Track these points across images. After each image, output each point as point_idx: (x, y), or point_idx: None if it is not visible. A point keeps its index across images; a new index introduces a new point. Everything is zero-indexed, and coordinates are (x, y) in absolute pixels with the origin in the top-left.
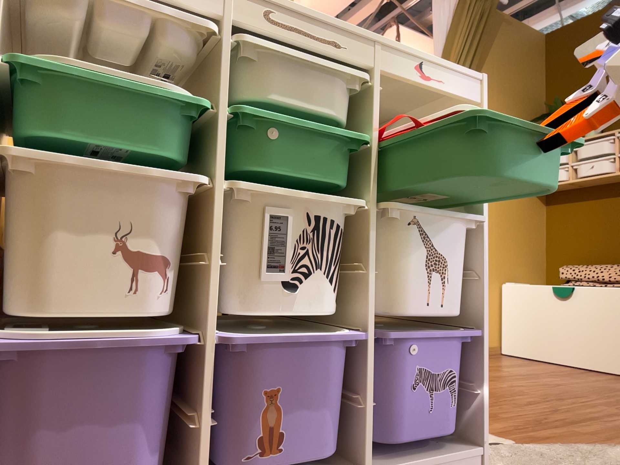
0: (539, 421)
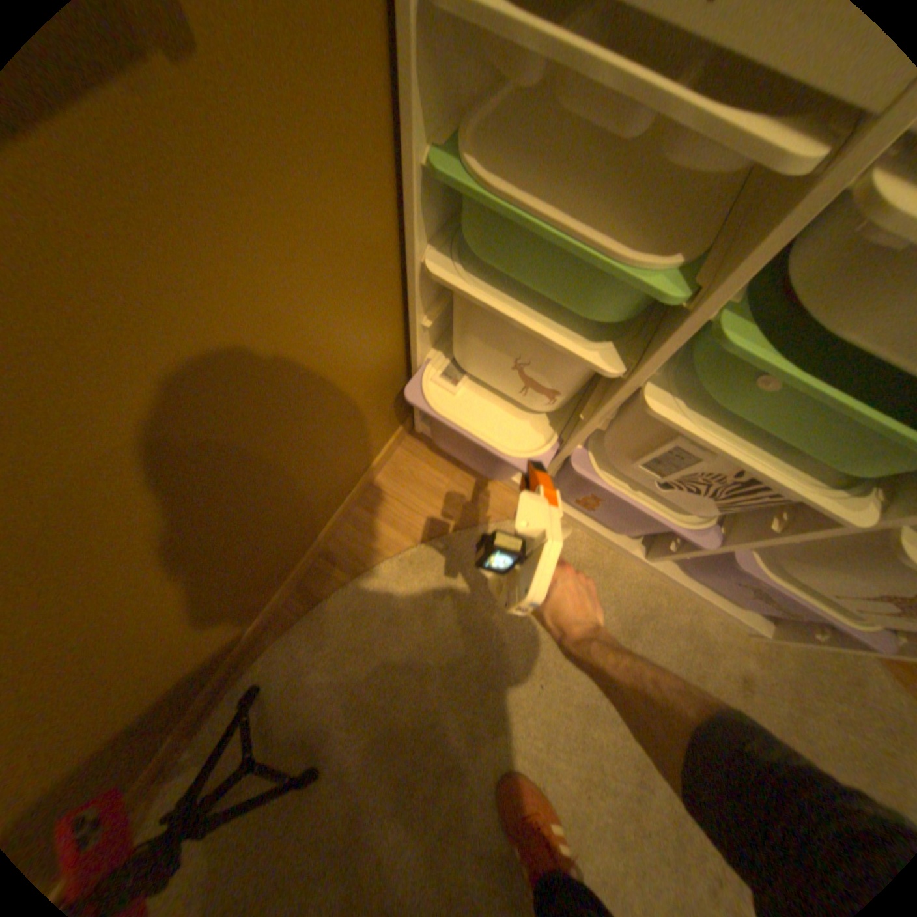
0: None
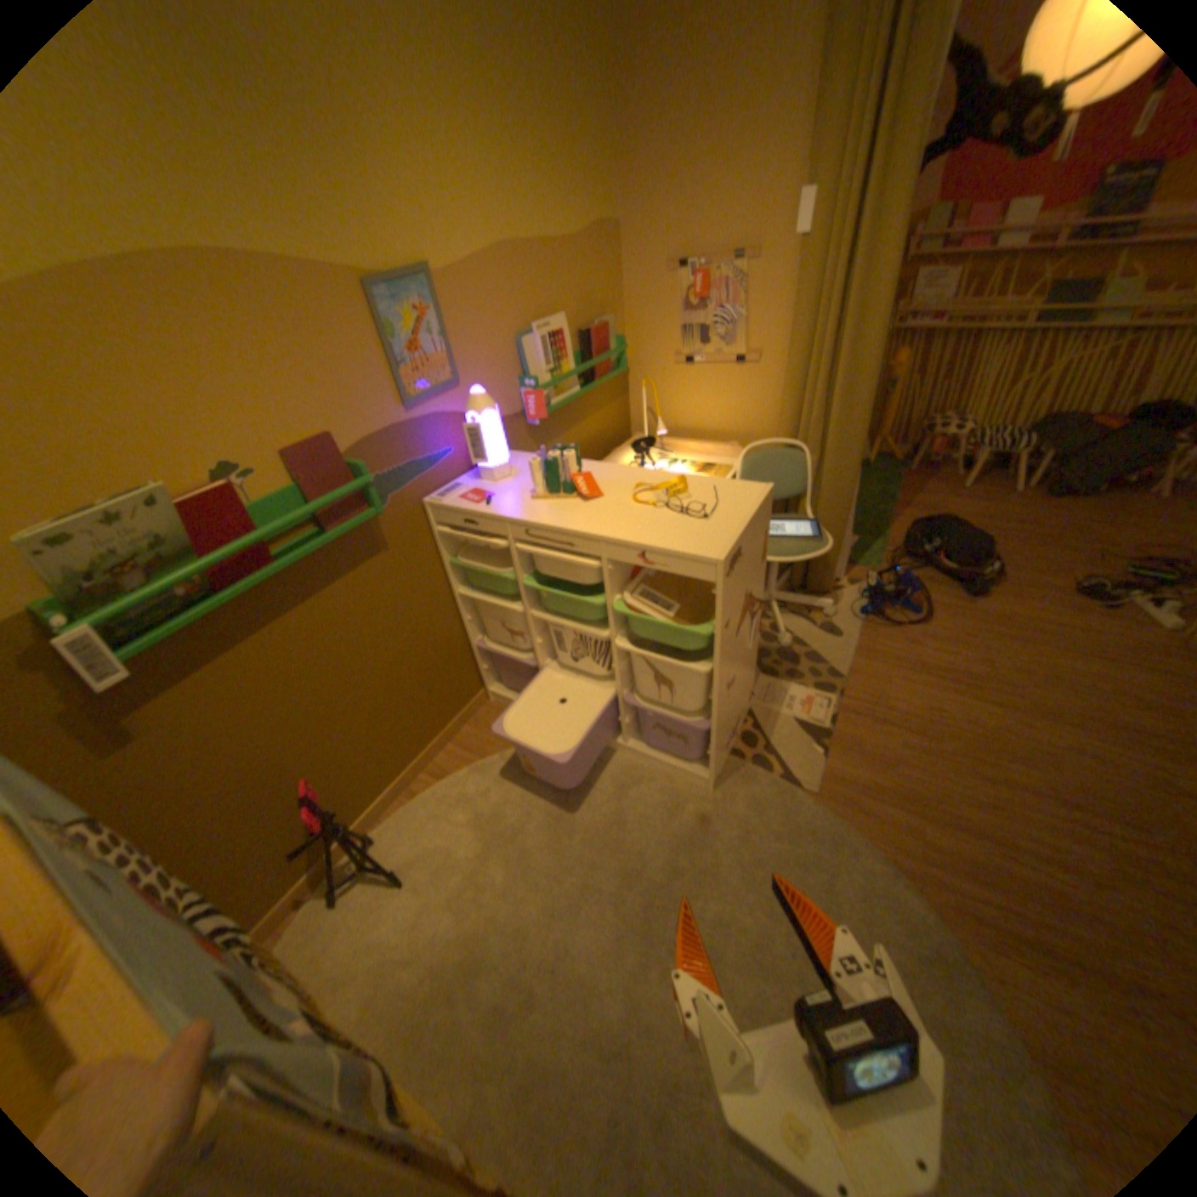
0: (913, 805)
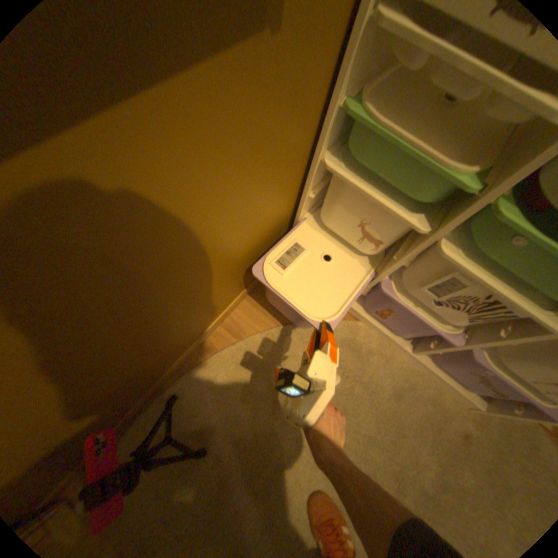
0: None
